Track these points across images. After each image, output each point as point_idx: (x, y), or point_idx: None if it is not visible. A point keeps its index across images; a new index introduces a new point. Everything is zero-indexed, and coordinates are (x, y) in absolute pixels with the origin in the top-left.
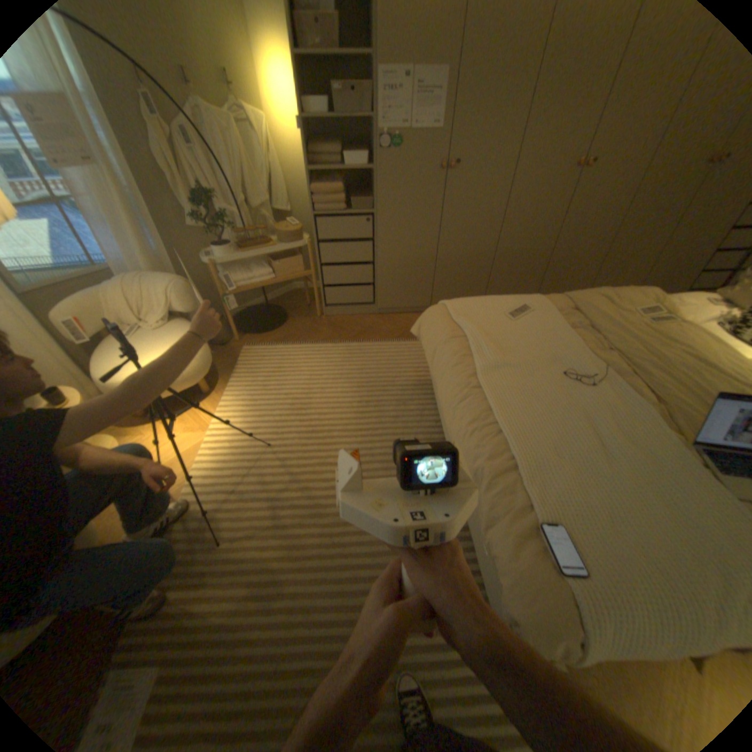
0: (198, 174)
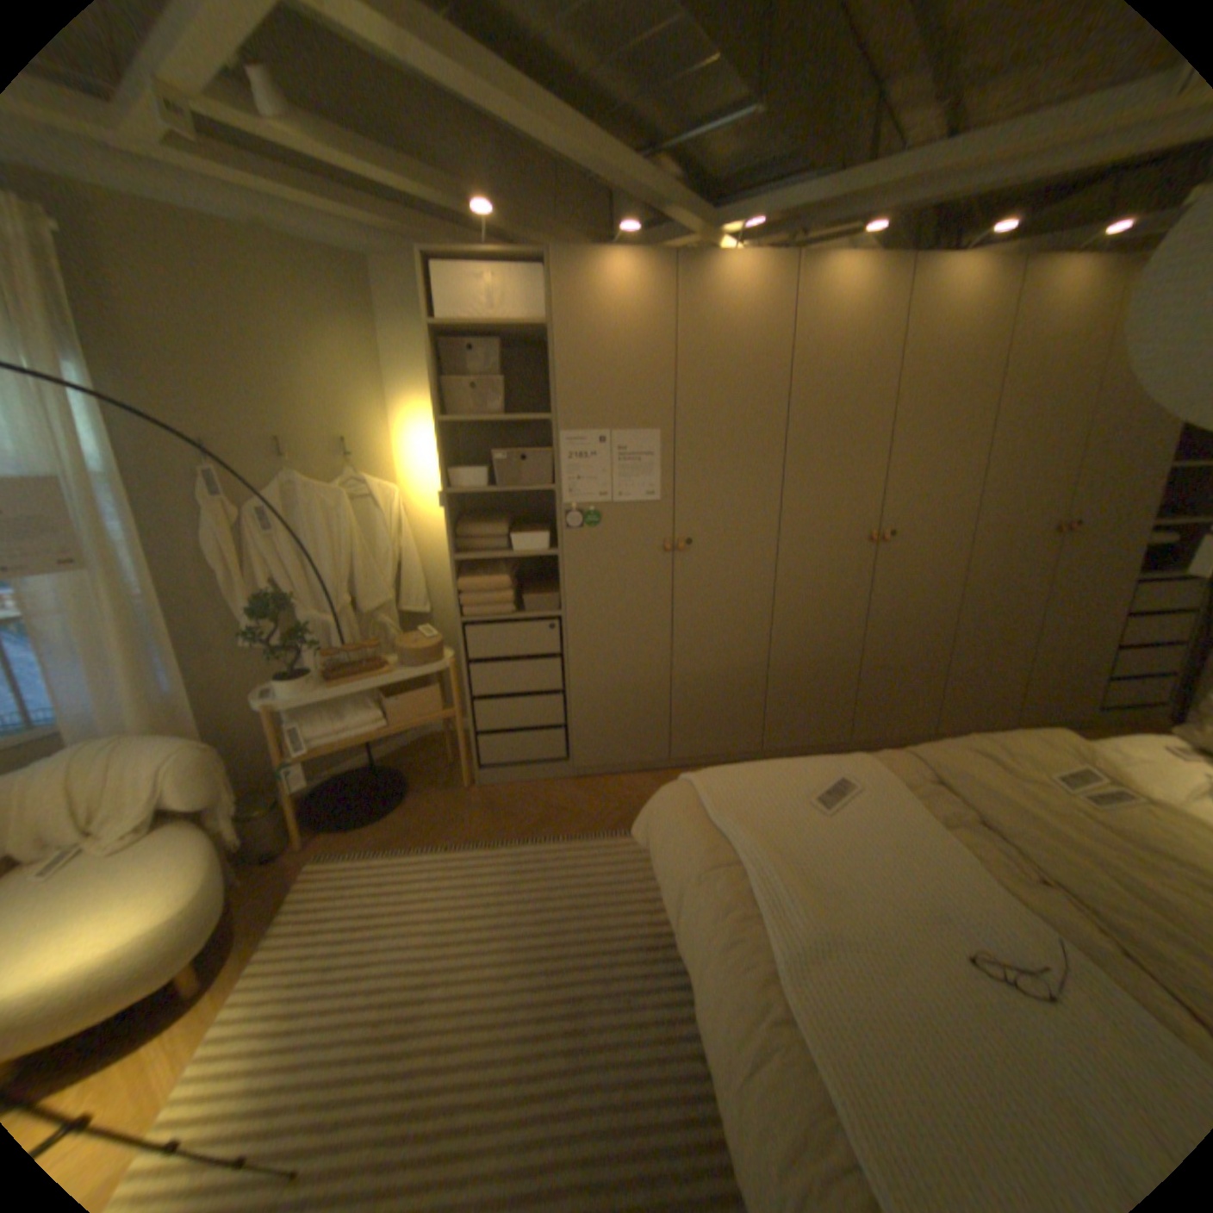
0: (276, 570)
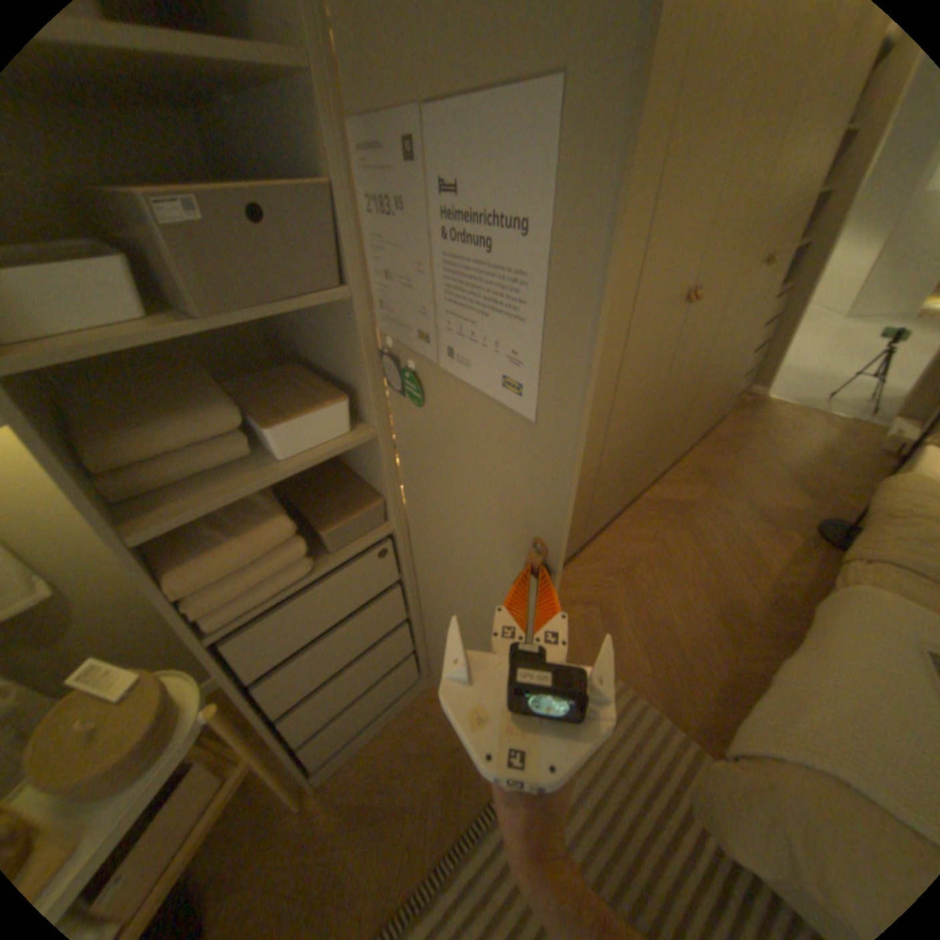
0: None
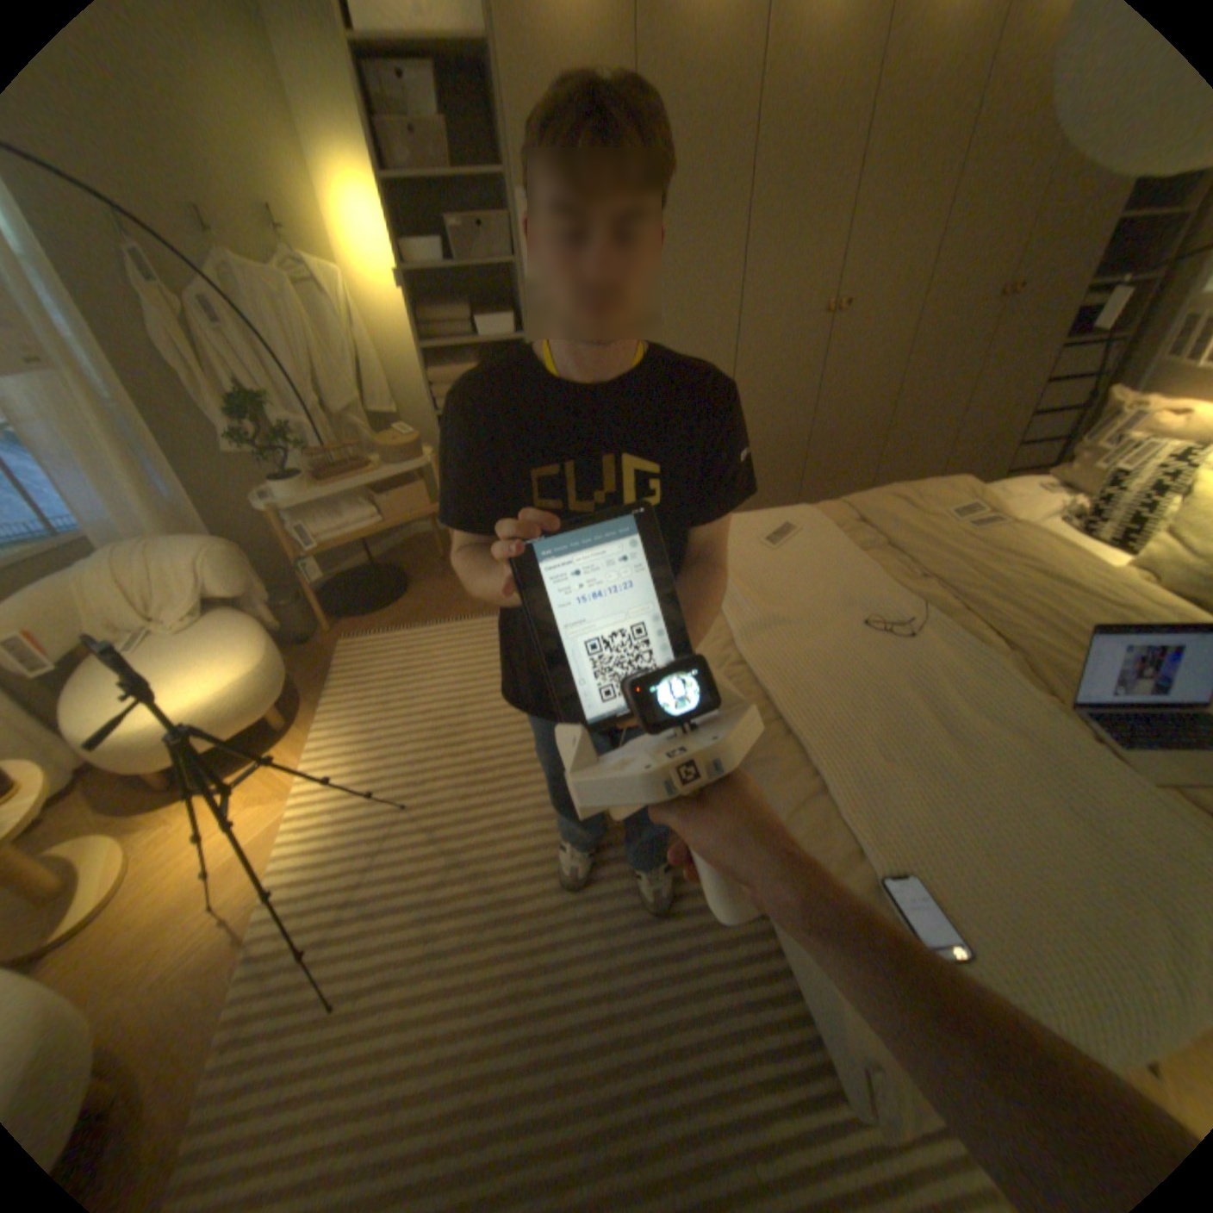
0: (235, 369)
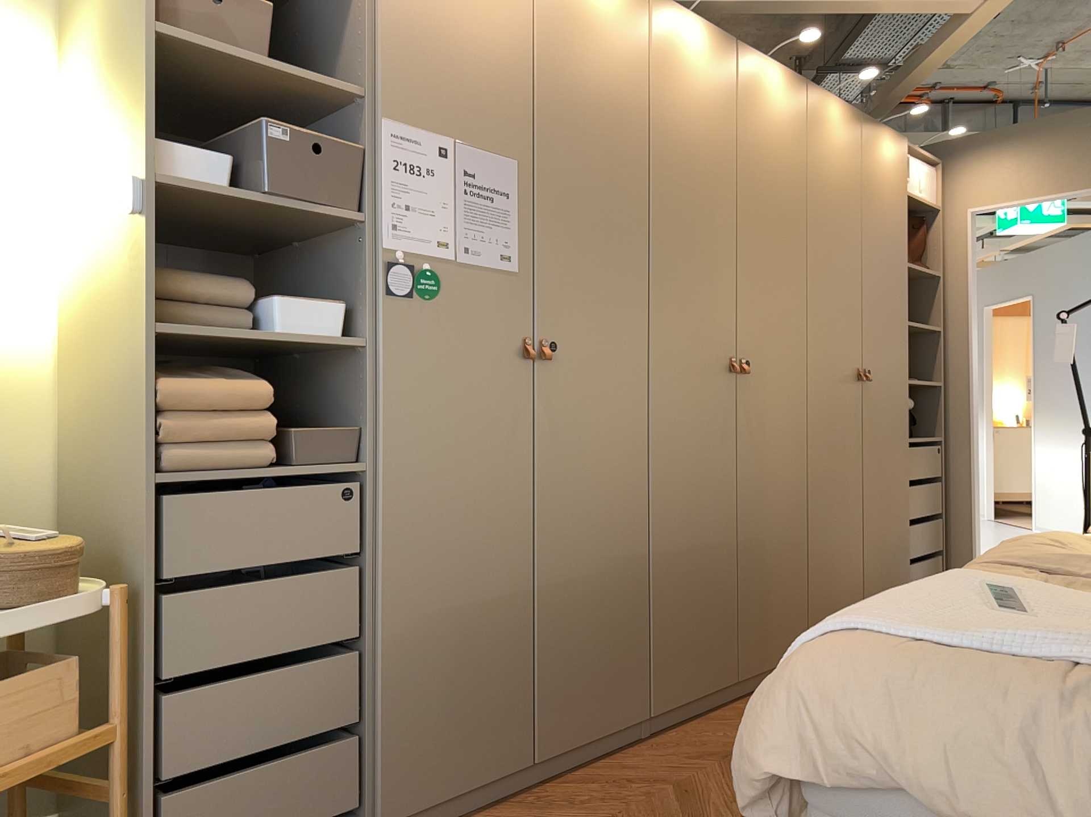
0: None
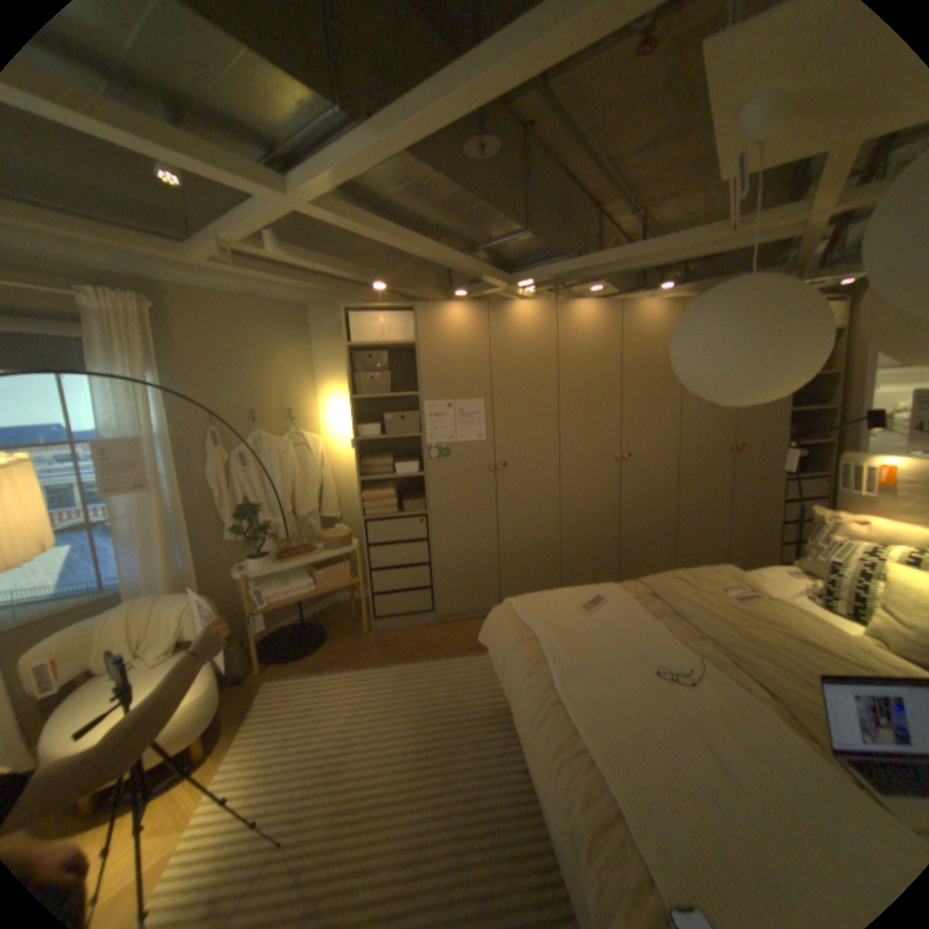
0: (248, 491)
